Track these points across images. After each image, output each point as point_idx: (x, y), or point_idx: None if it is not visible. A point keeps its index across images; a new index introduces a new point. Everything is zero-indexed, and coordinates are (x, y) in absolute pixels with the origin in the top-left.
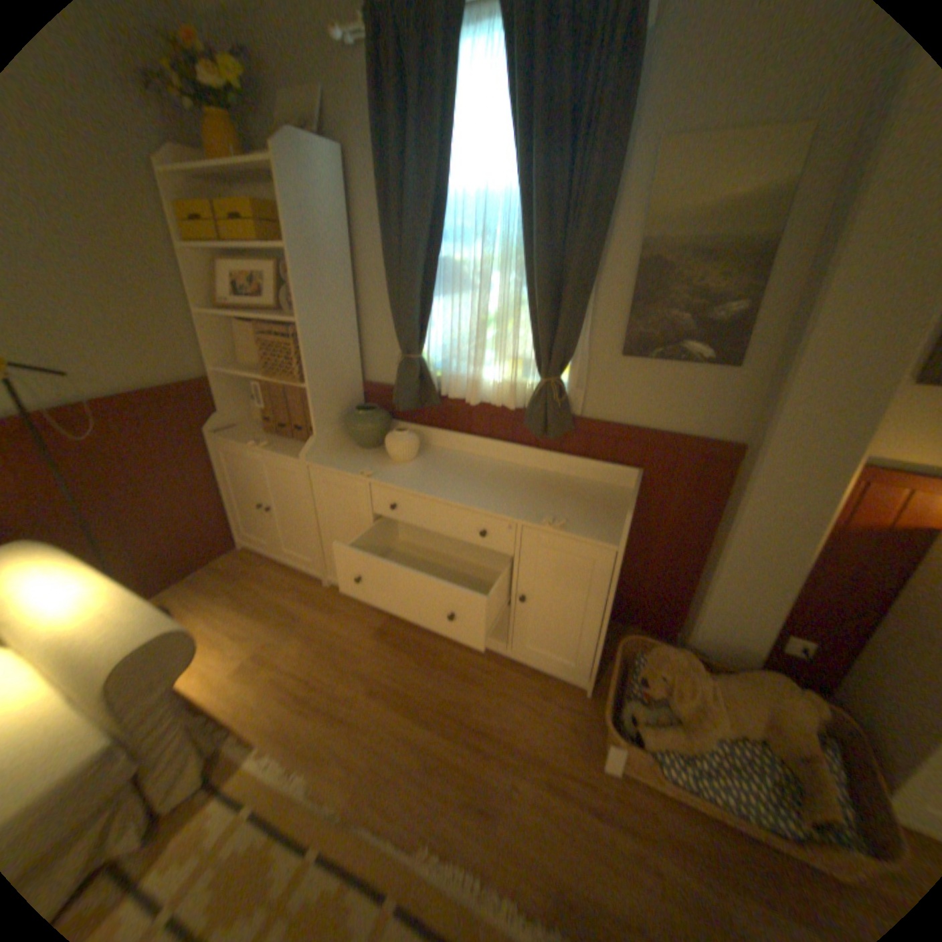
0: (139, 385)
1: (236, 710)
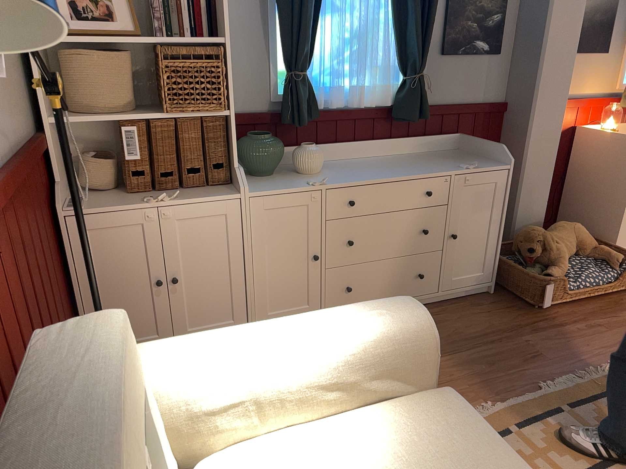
0: (17, 142)
1: None
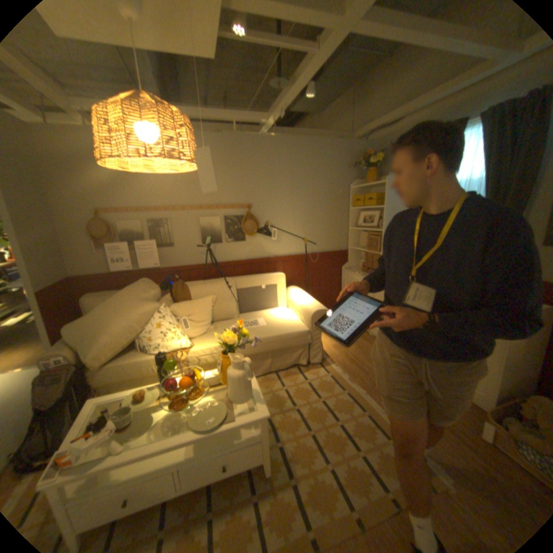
0: (328, 250)
1: (332, 353)
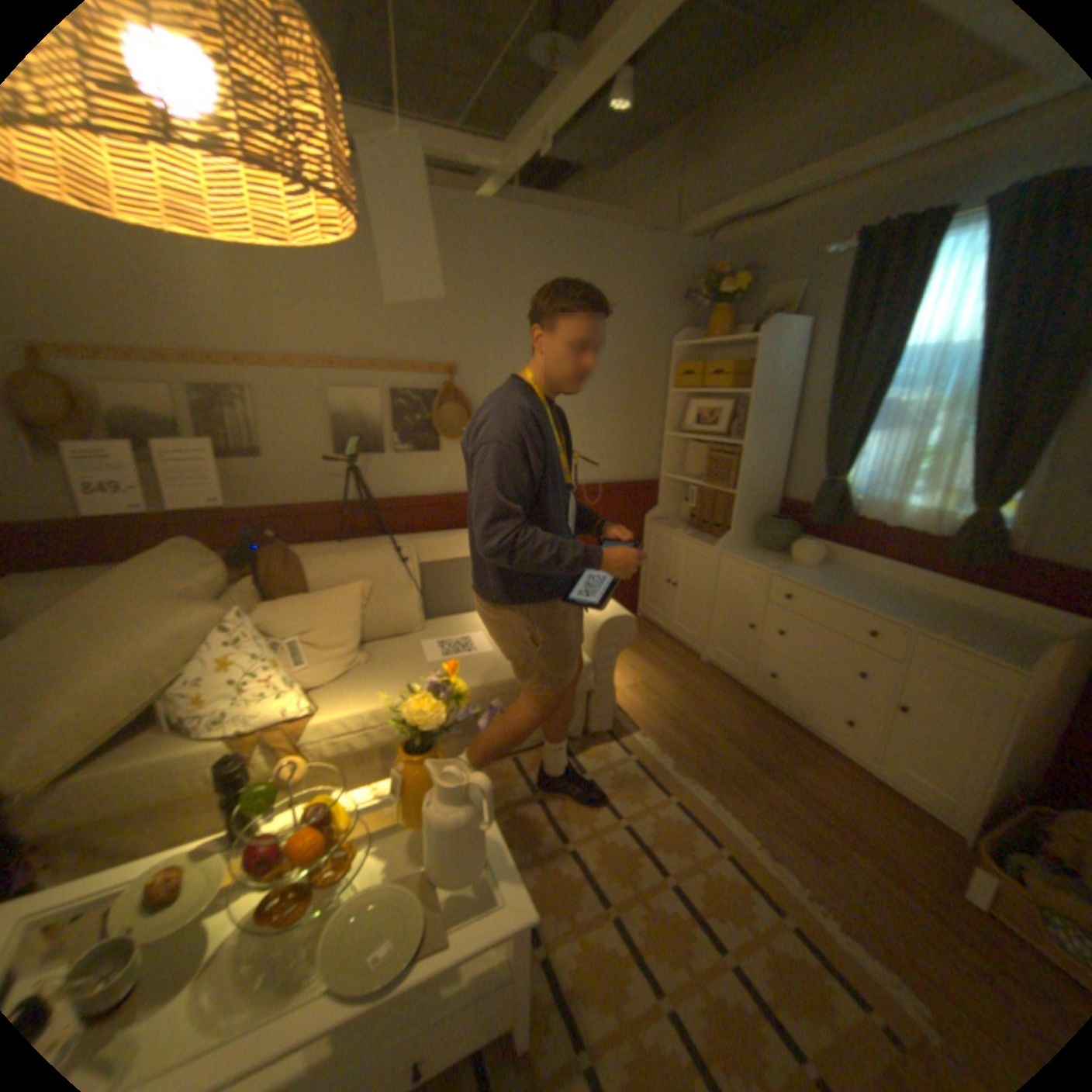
0: (621, 478)
1: (631, 706)
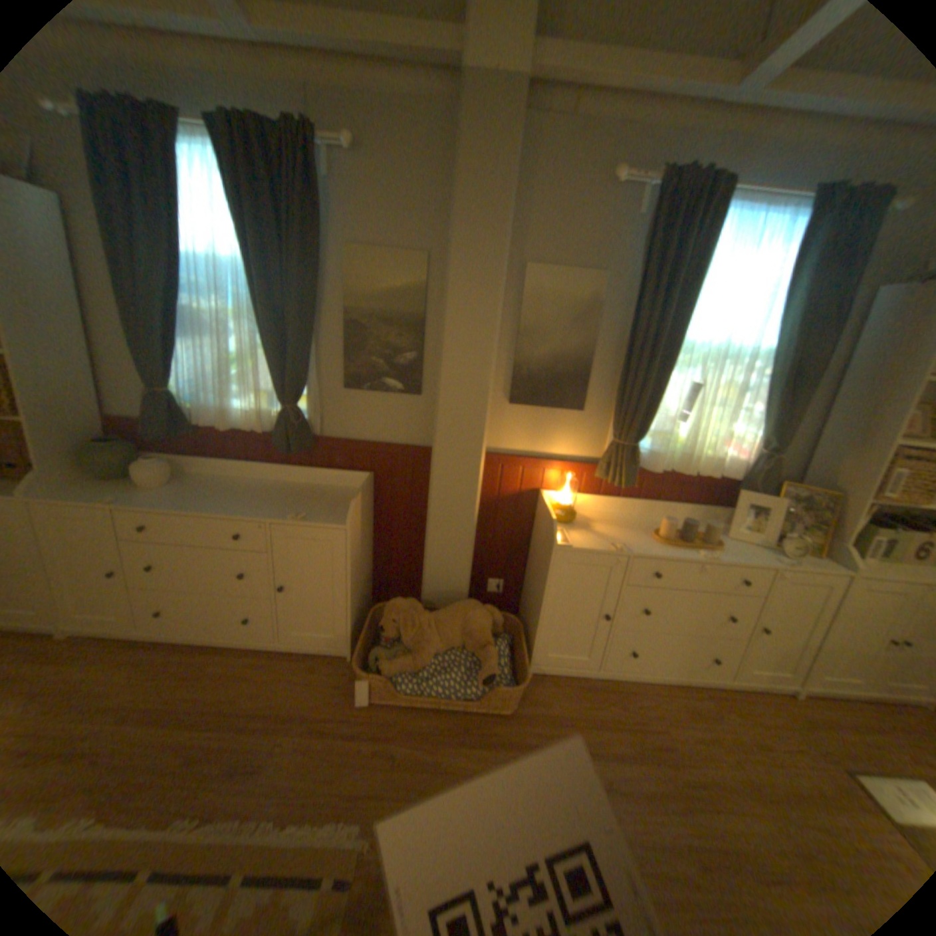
0: None
1: None
